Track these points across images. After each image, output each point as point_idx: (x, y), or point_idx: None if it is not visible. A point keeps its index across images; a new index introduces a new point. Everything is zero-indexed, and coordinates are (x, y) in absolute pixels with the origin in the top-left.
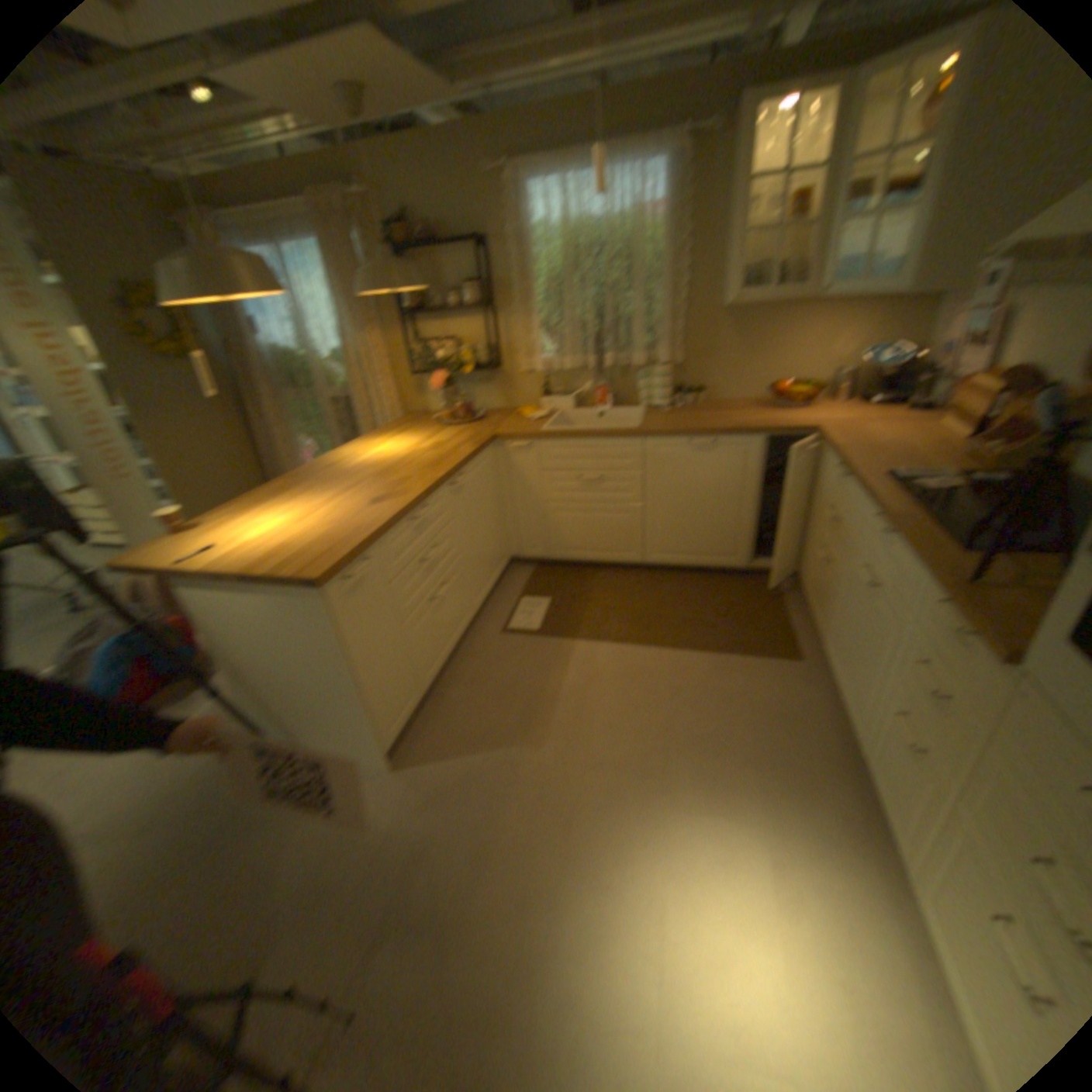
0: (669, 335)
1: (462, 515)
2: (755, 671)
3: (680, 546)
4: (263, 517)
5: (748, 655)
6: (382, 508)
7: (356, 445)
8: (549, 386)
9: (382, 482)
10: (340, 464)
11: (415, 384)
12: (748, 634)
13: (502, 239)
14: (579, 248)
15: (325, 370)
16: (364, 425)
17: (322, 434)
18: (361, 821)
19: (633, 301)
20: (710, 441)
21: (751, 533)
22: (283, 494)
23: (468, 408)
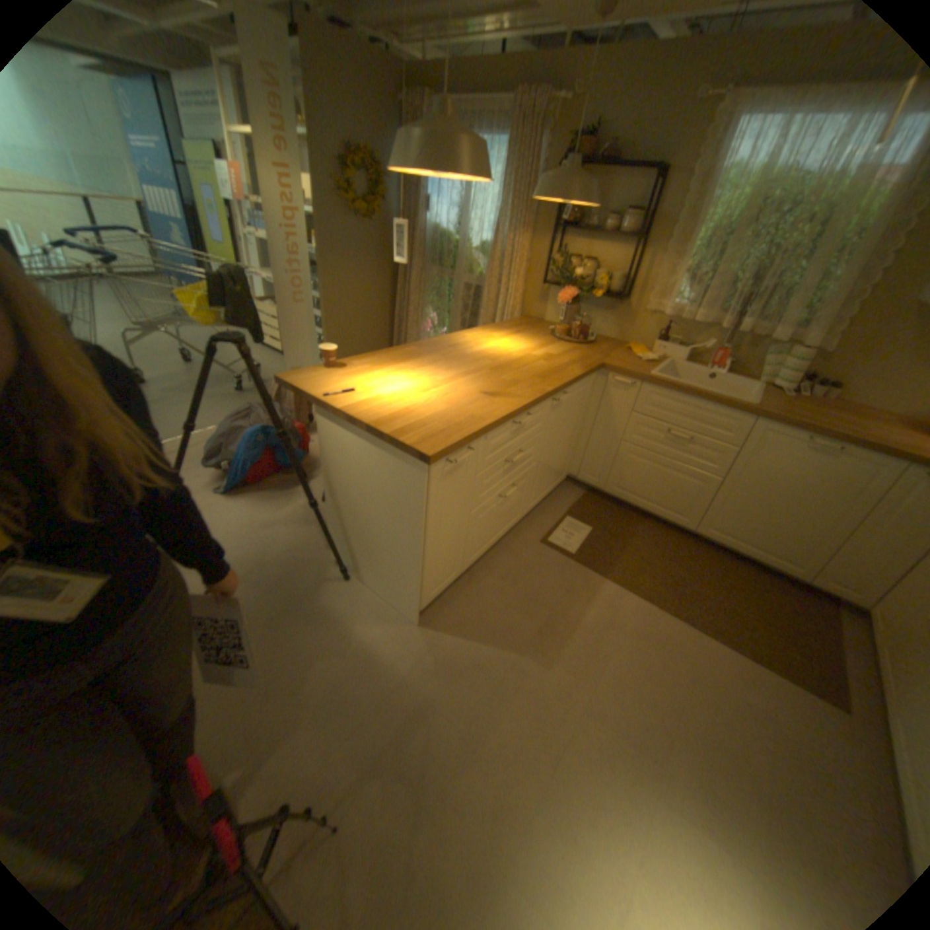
0: (828, 318)
1: (547, 430)
2: (789, 699)
3: (742, 533)
4: (390, 377)
5: (785, 679)
6: (490, 405)
7: (474, 334)
8: (666, 331)
9: (493, 379)
10: (458, 347)
11: (538, 292)
12: (790, 655)
13: (684, 174)
14: (767, 200)
15: (466, 258)
16: (481, 315)
17: (443, 312)
18: (381, 660)
19: (802, 271)
20: (836, 448)
21: (834, 554)
22: (409, 361)
23: (581, 330)
